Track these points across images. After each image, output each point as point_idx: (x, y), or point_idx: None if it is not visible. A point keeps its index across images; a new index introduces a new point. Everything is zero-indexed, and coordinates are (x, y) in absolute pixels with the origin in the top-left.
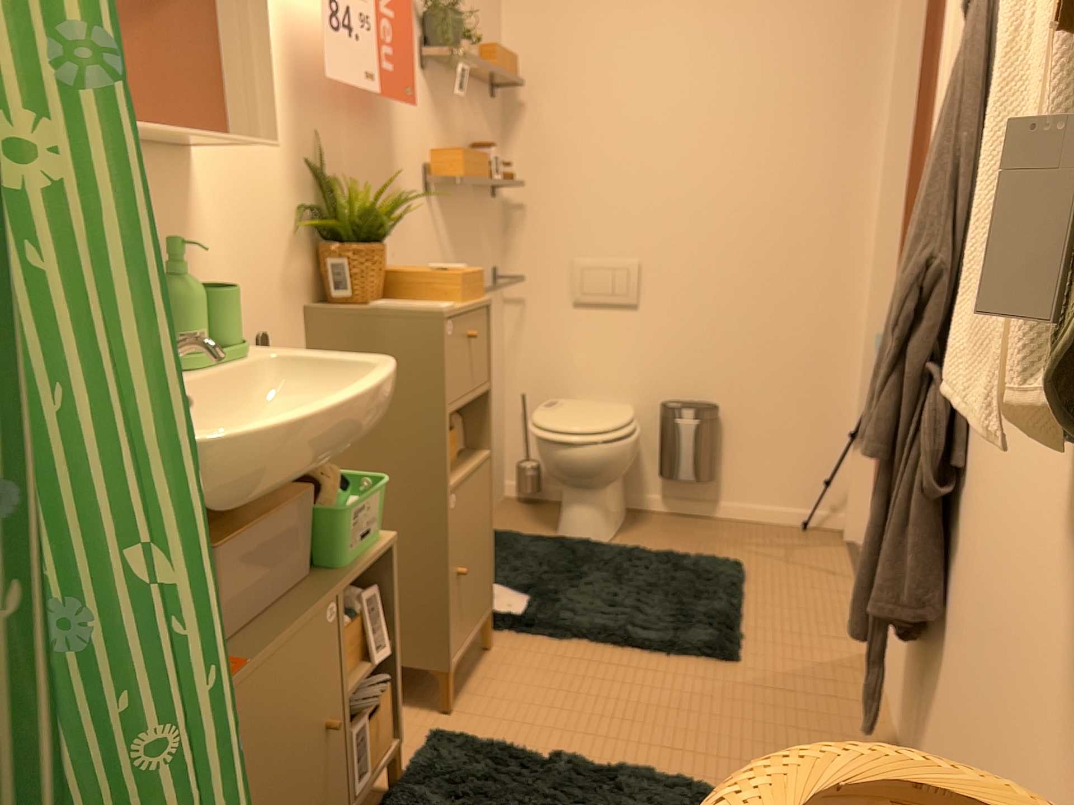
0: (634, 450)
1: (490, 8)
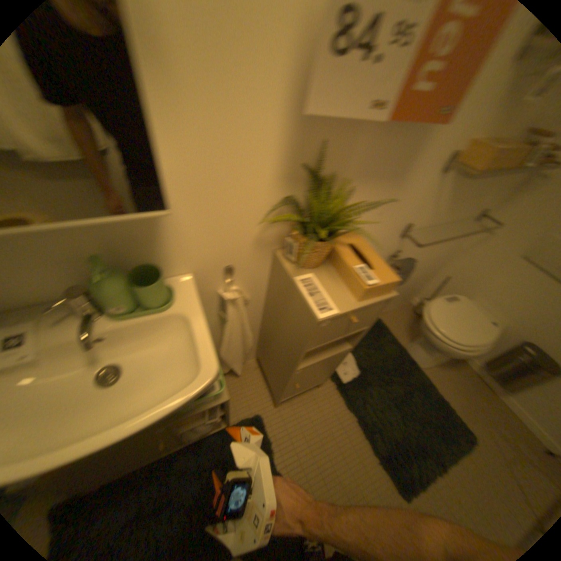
0: (472, 357)
1: None
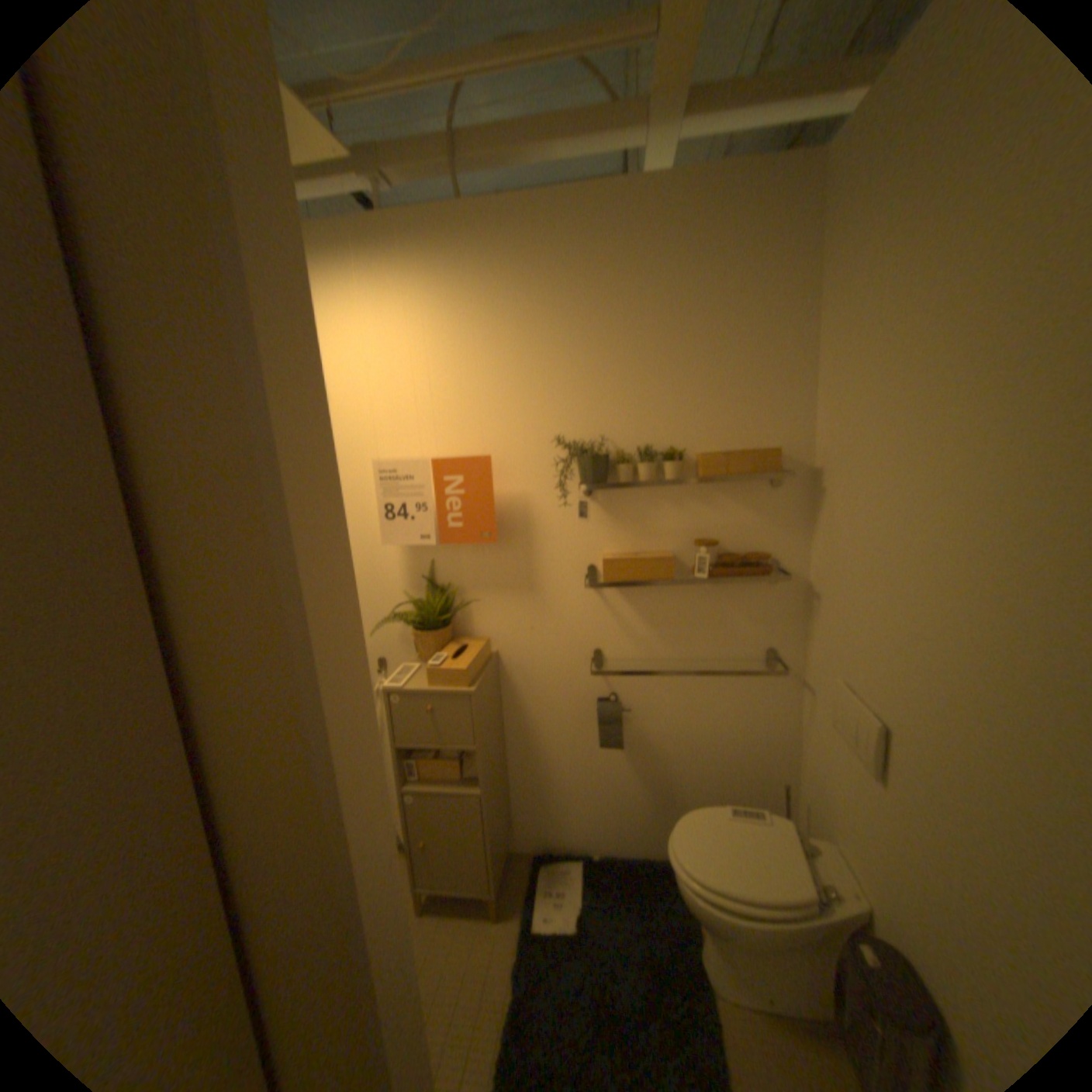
0: (737, 935)
1: (771, 387)
